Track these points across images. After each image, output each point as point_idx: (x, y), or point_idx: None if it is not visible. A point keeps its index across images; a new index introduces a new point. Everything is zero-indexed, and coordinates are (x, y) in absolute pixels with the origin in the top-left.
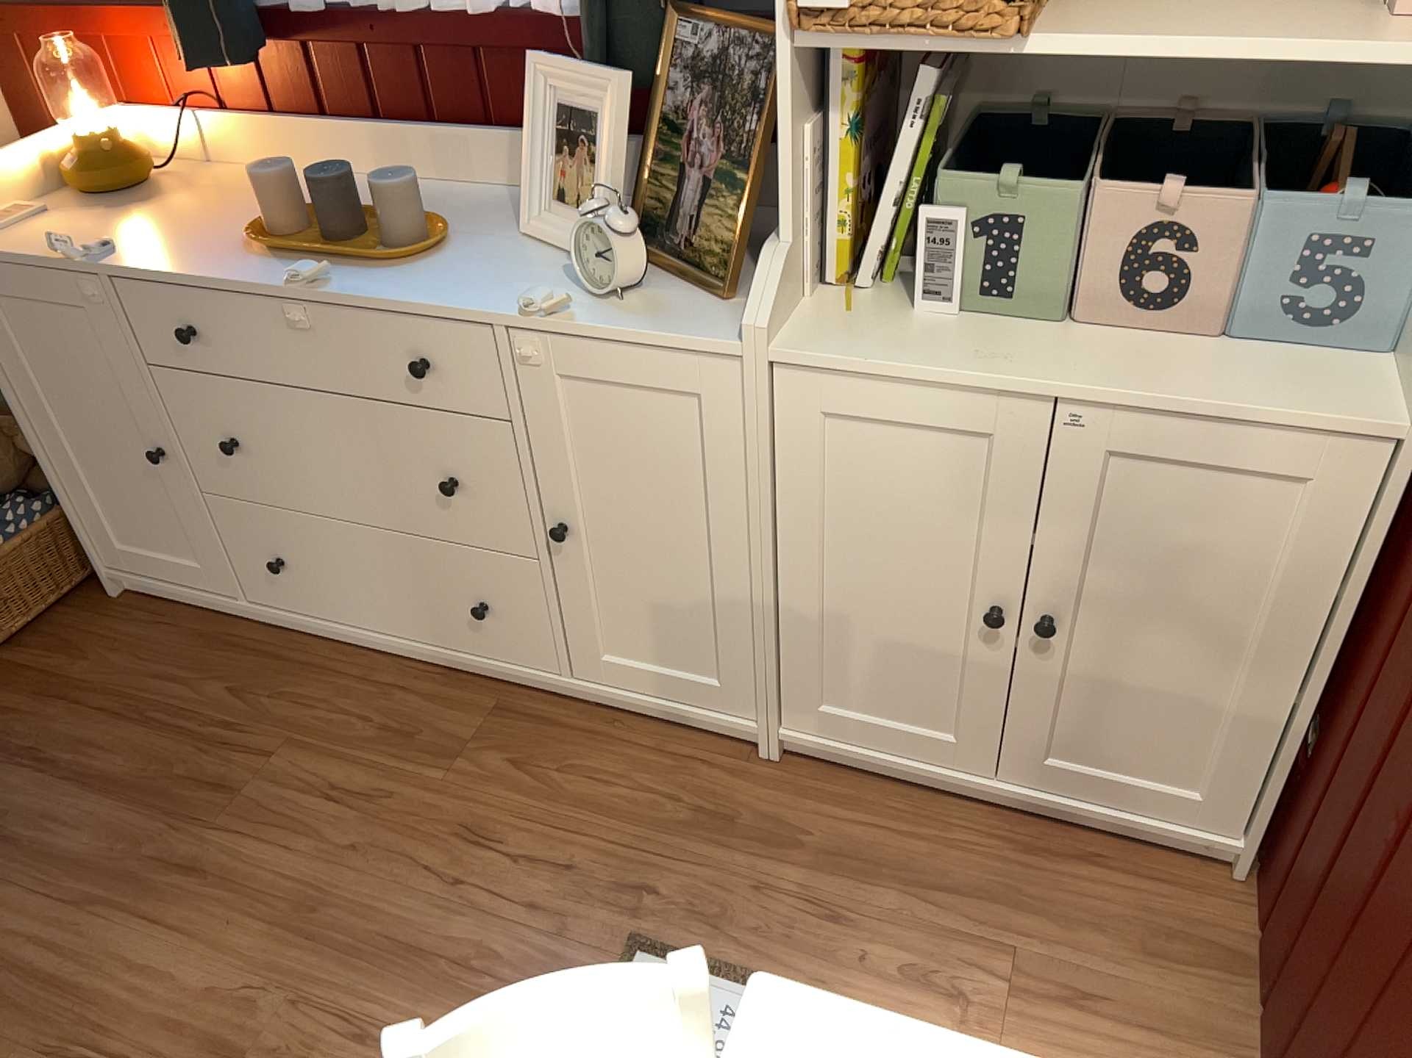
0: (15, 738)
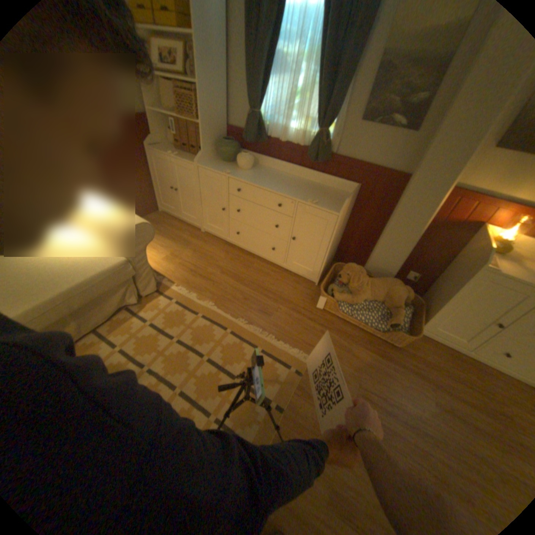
0: (431, 381)
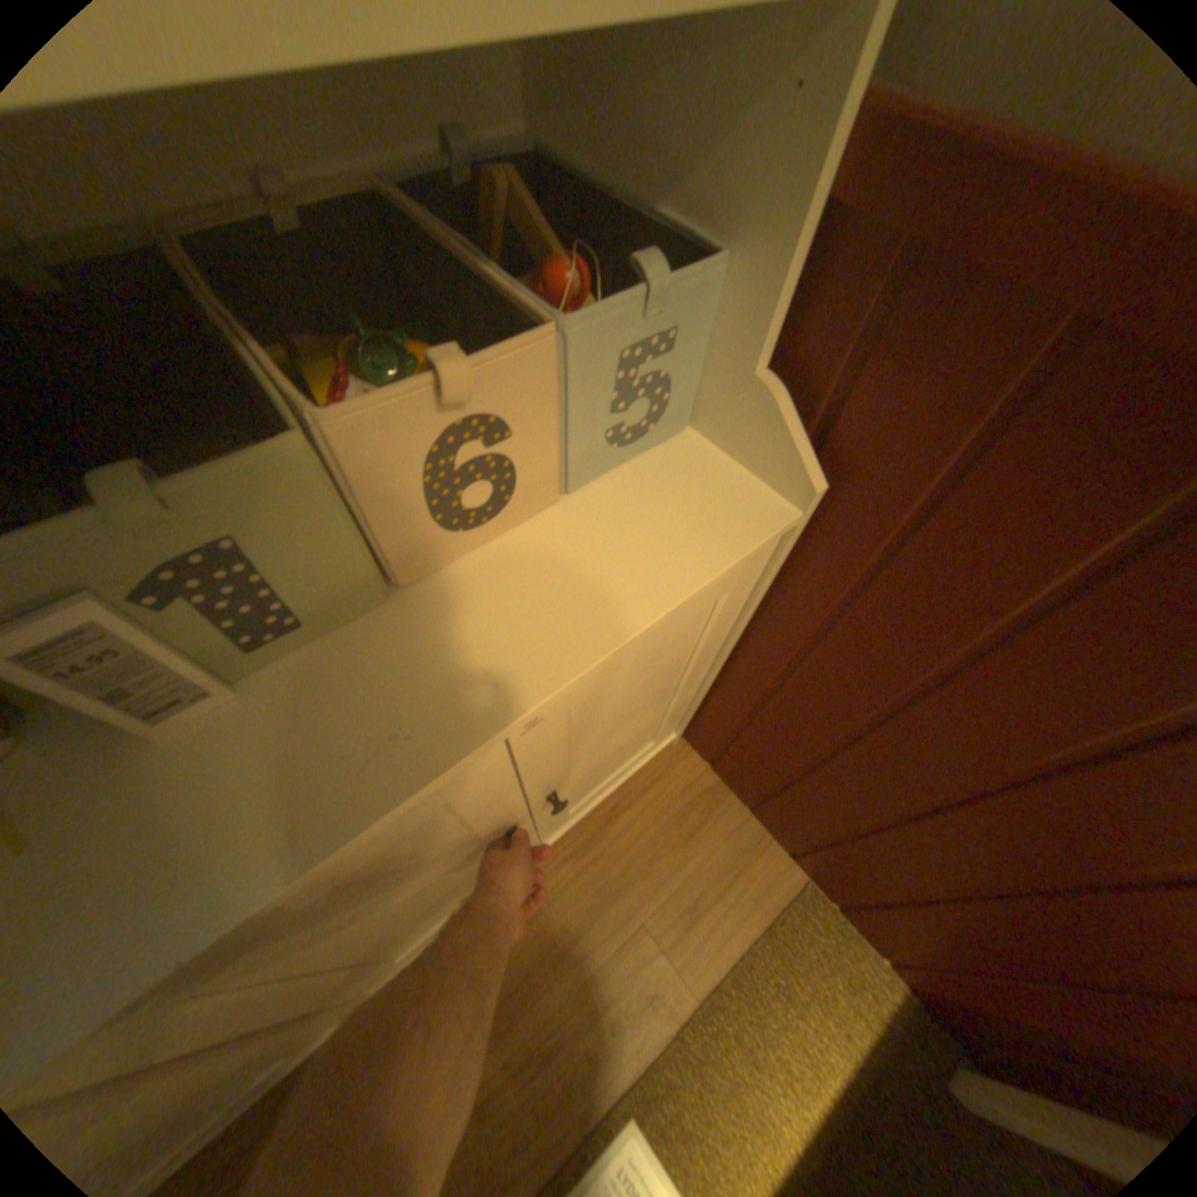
0: None
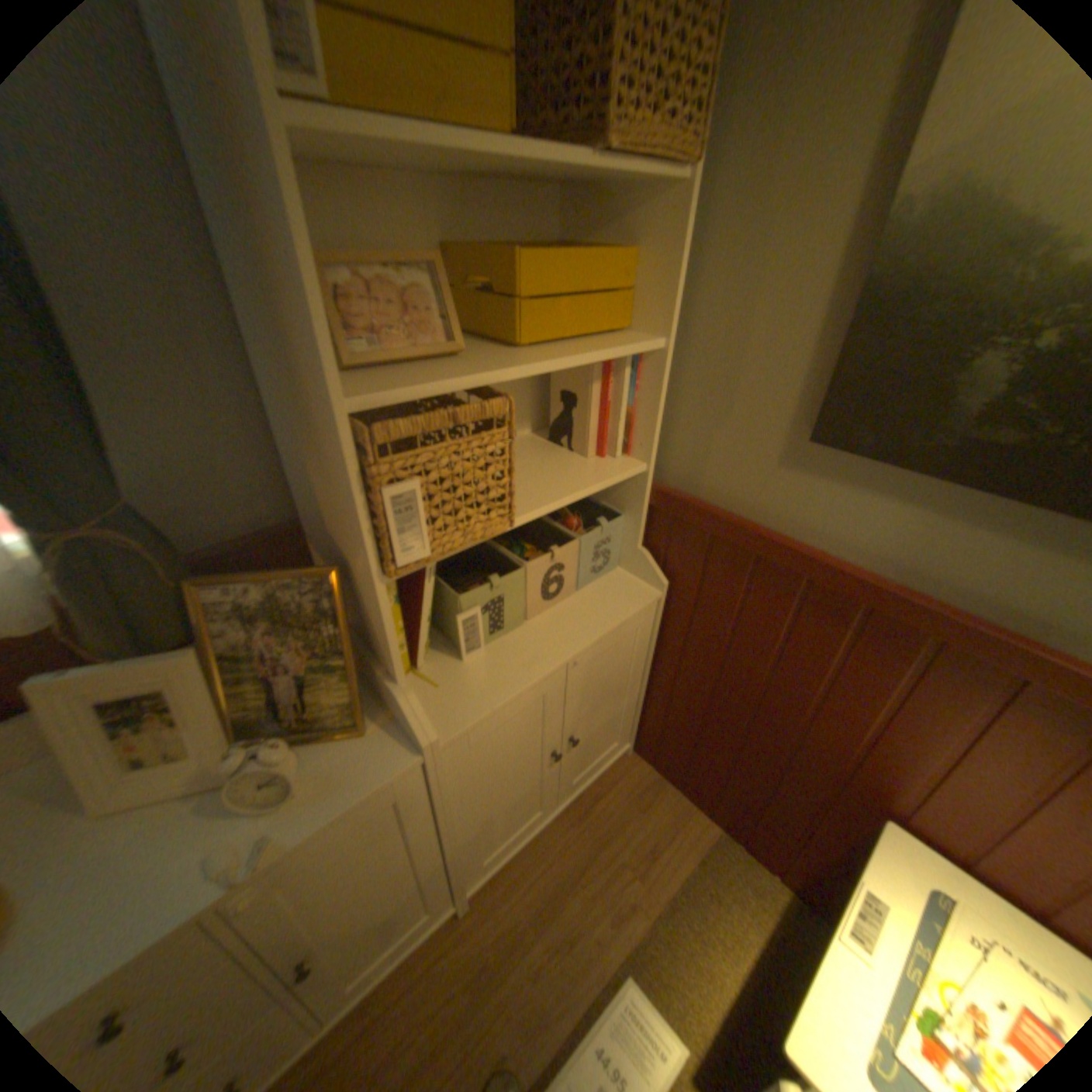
0: None
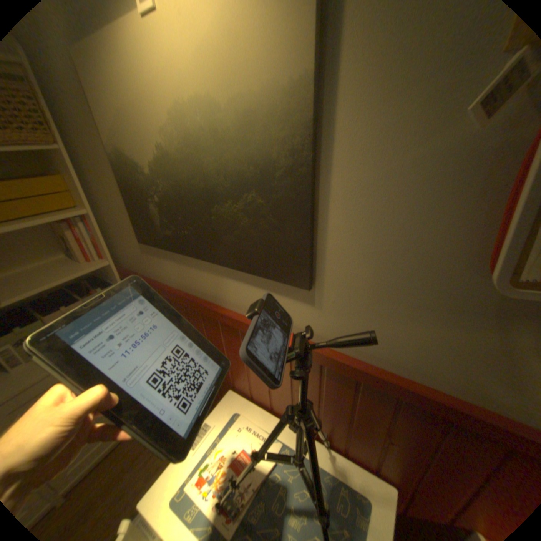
0: None
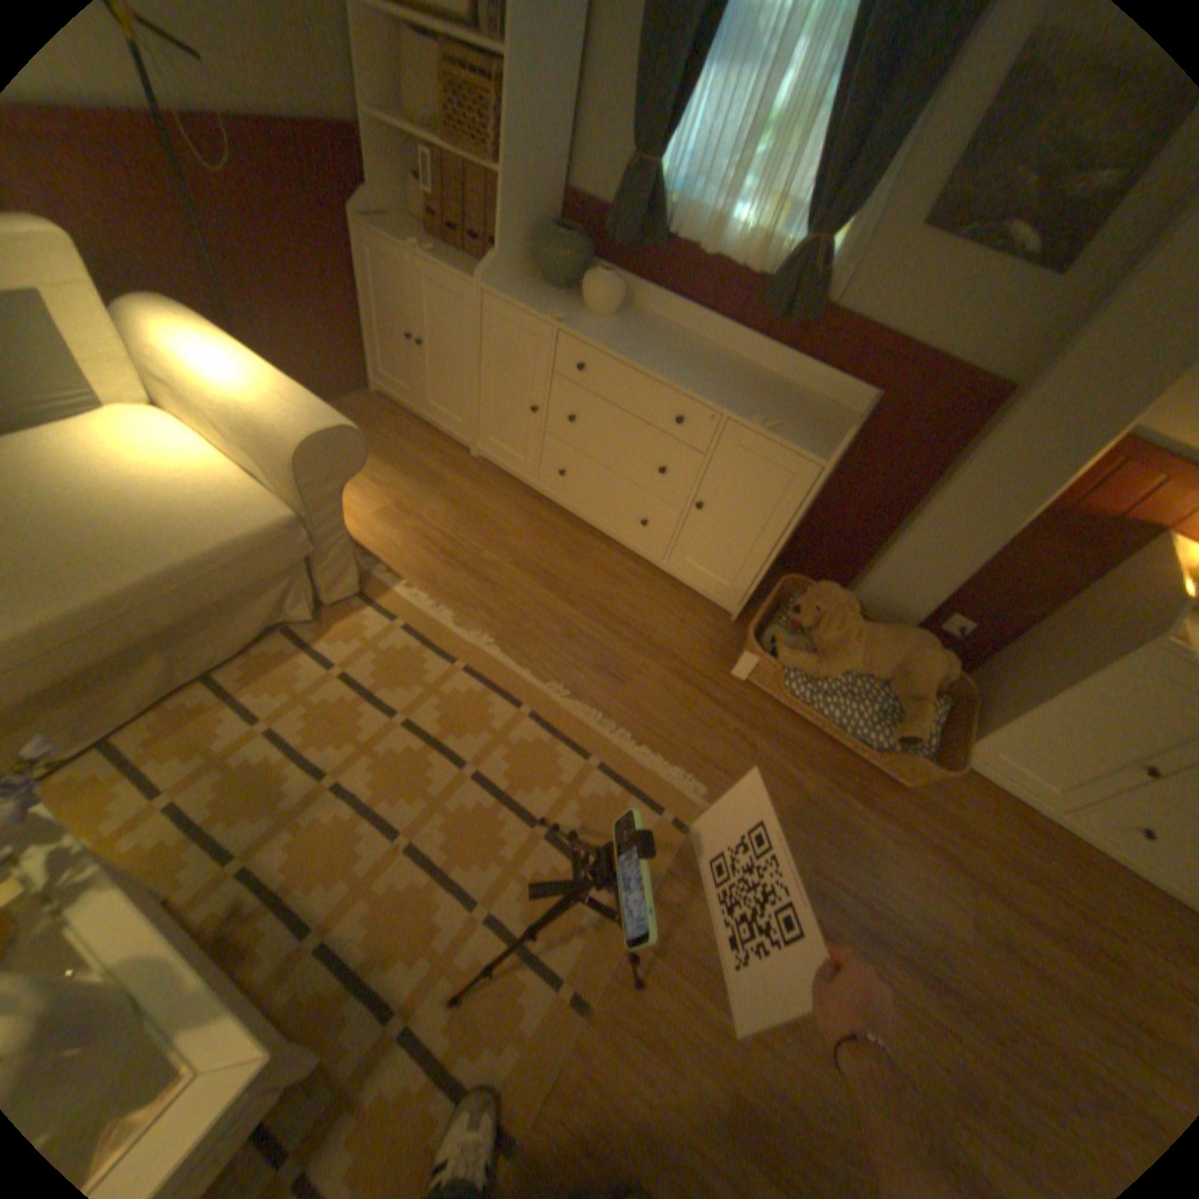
0: (970, 871)
